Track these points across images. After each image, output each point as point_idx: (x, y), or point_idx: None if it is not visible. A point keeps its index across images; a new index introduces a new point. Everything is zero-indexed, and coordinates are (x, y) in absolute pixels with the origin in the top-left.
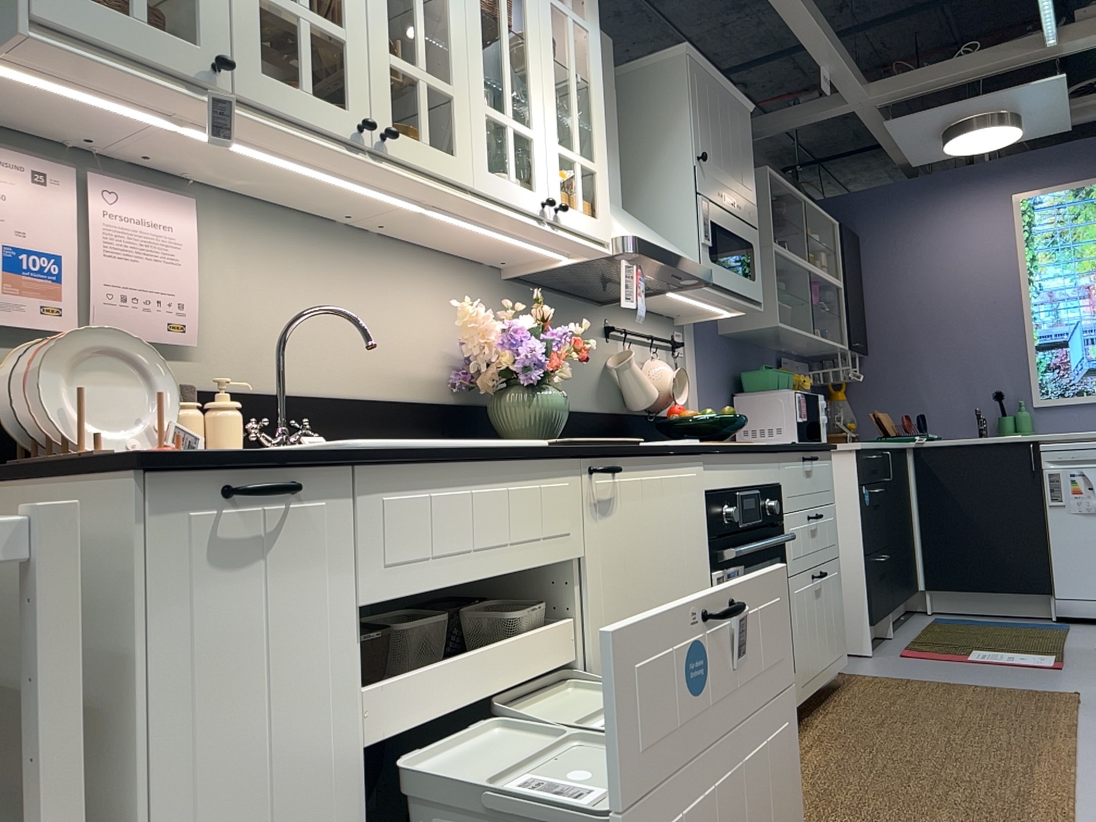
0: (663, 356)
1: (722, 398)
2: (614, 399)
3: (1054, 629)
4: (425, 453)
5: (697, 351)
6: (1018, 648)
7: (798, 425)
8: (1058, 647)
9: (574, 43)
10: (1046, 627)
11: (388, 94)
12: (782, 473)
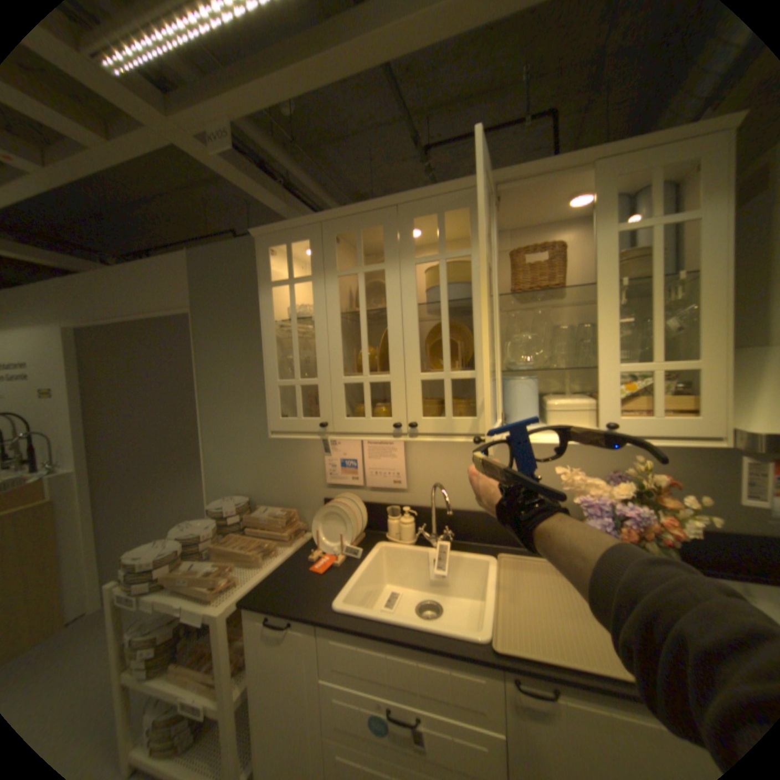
0: None
1: None
2: None
3: None
4: (350, 632)
5: None
6: None
7: None
8: None
9: (662, 248)
10: None
11: (420, 398)
12: None
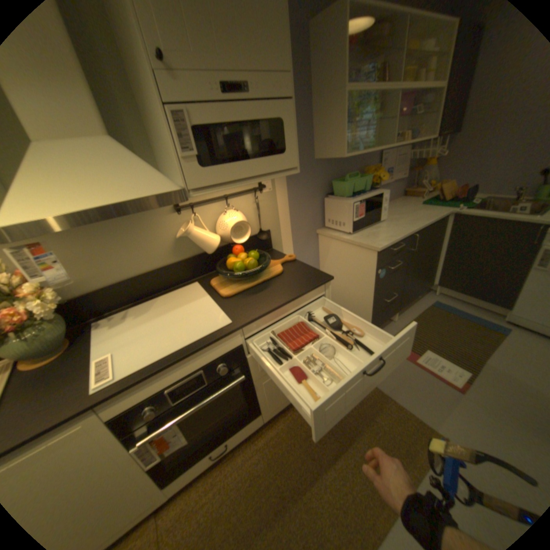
0: (245, 199)
1: (313, 201)
2: (192, 247)
3: (497, 335)
4: None
5: (286, 181)
6: (456, 357)
7: (354, 222)
8: (482, 364)
9: None
10: (493, 331)
11: None
12: (241, 339)
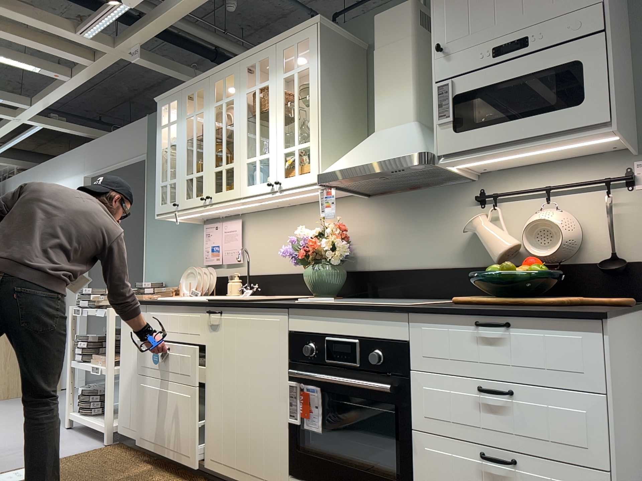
0: (589, 198)
1: None
2: (486, 254)
3: None
4: (156, 302)
5: None
6: None
7: None
8: None
9: (296, 85)
10: None
11: (213, 182)
12: (410, 332)
